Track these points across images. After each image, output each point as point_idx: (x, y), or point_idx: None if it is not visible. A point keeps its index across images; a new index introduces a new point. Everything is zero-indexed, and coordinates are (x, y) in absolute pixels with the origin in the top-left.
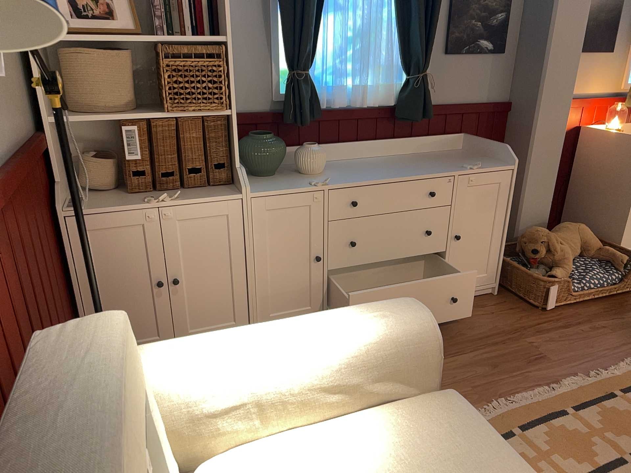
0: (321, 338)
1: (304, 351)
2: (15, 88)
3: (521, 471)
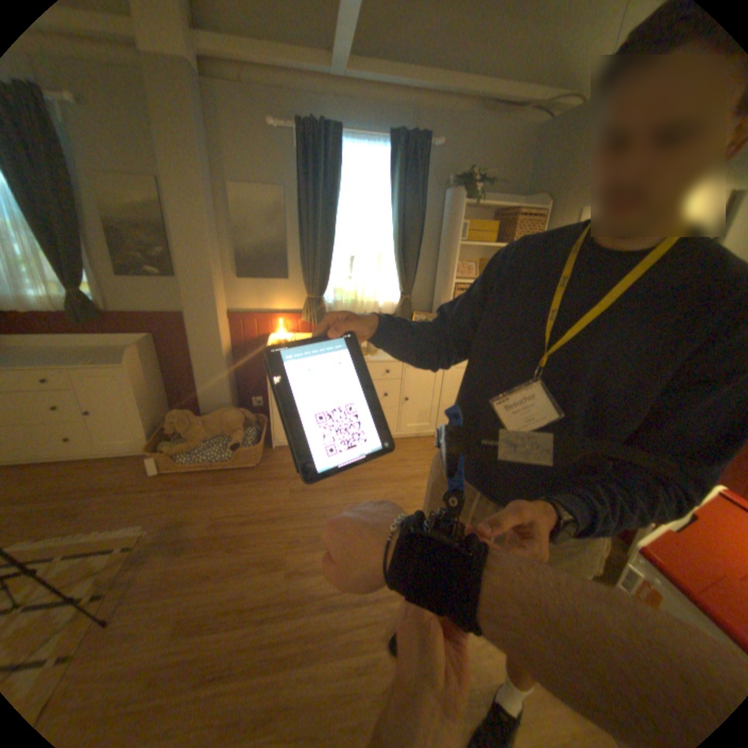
0: None
1: None
2: None
3: None
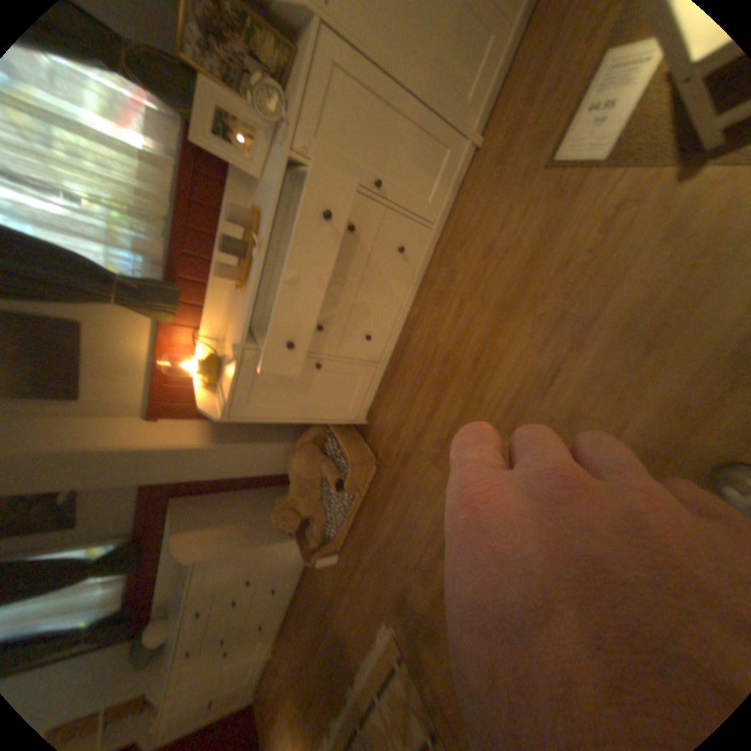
0: None
1: None
2: None
3: None
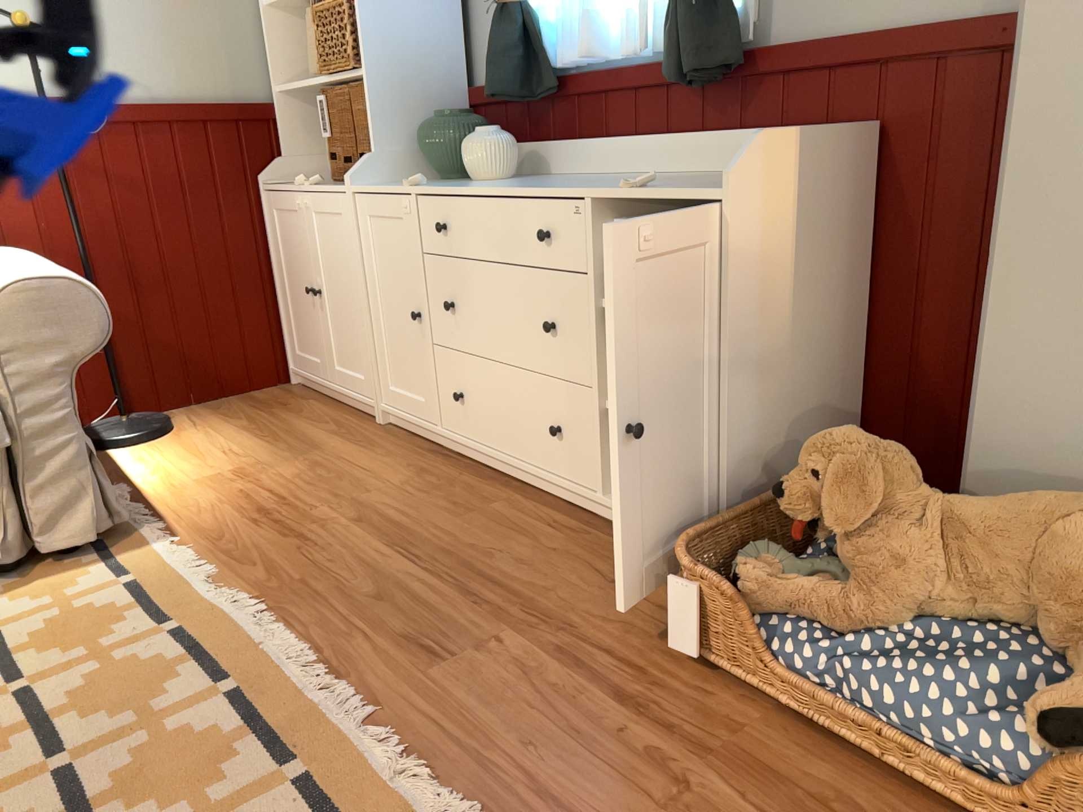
0: None
1: None
2: (222, 53)
3: None
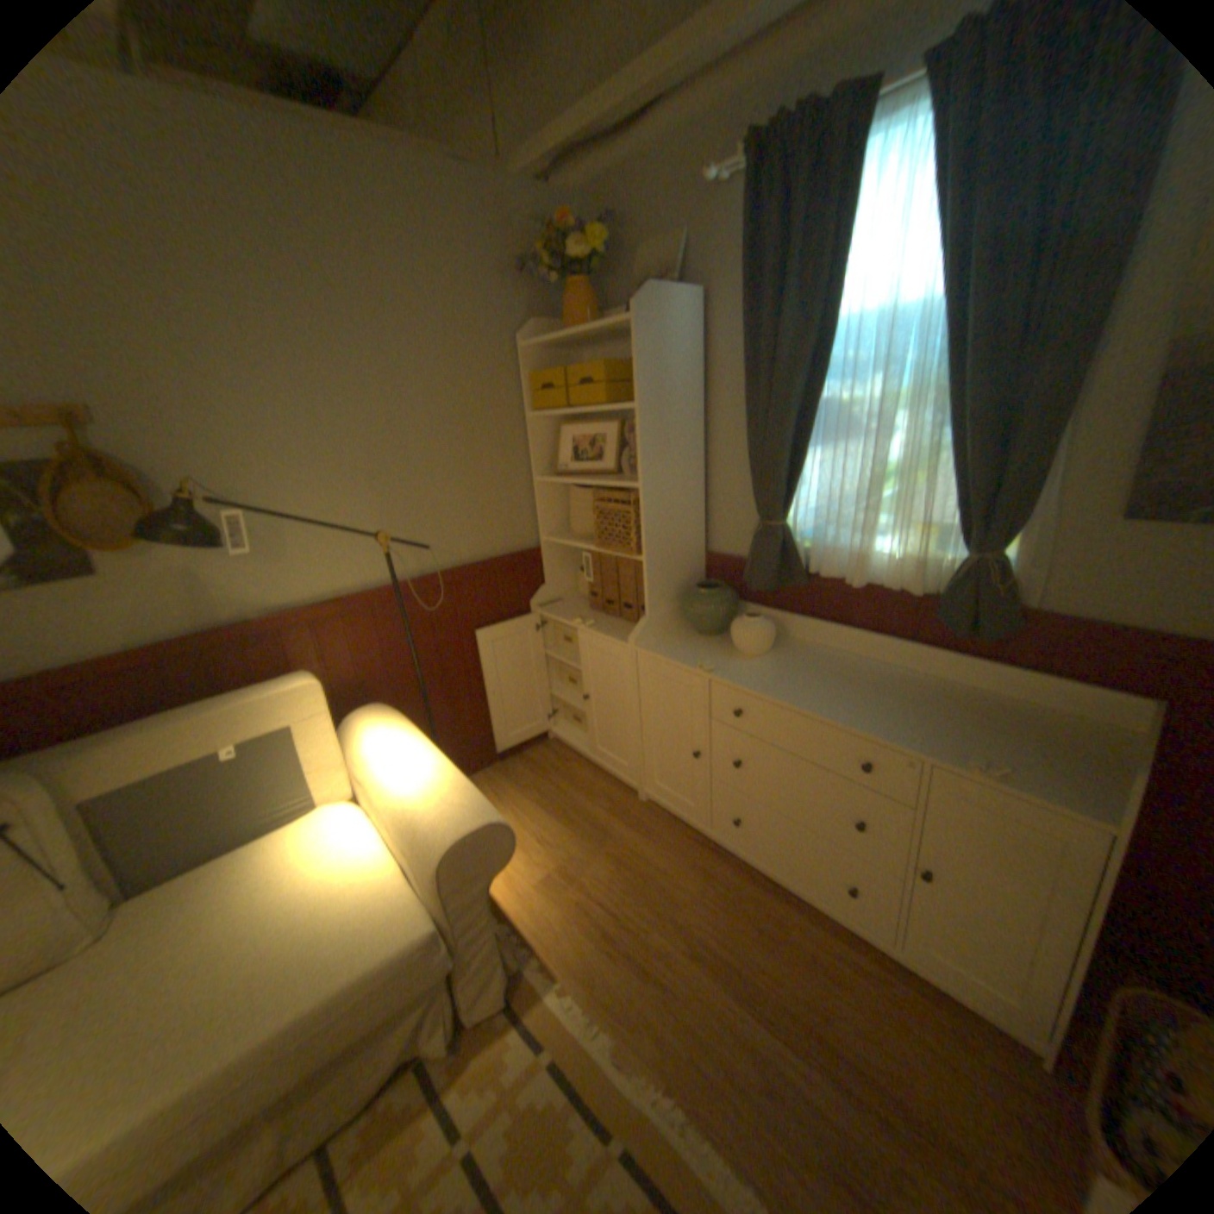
0: (406, 785)
1: (392, 783)
2: (506, 515)
3: (306, 1010)
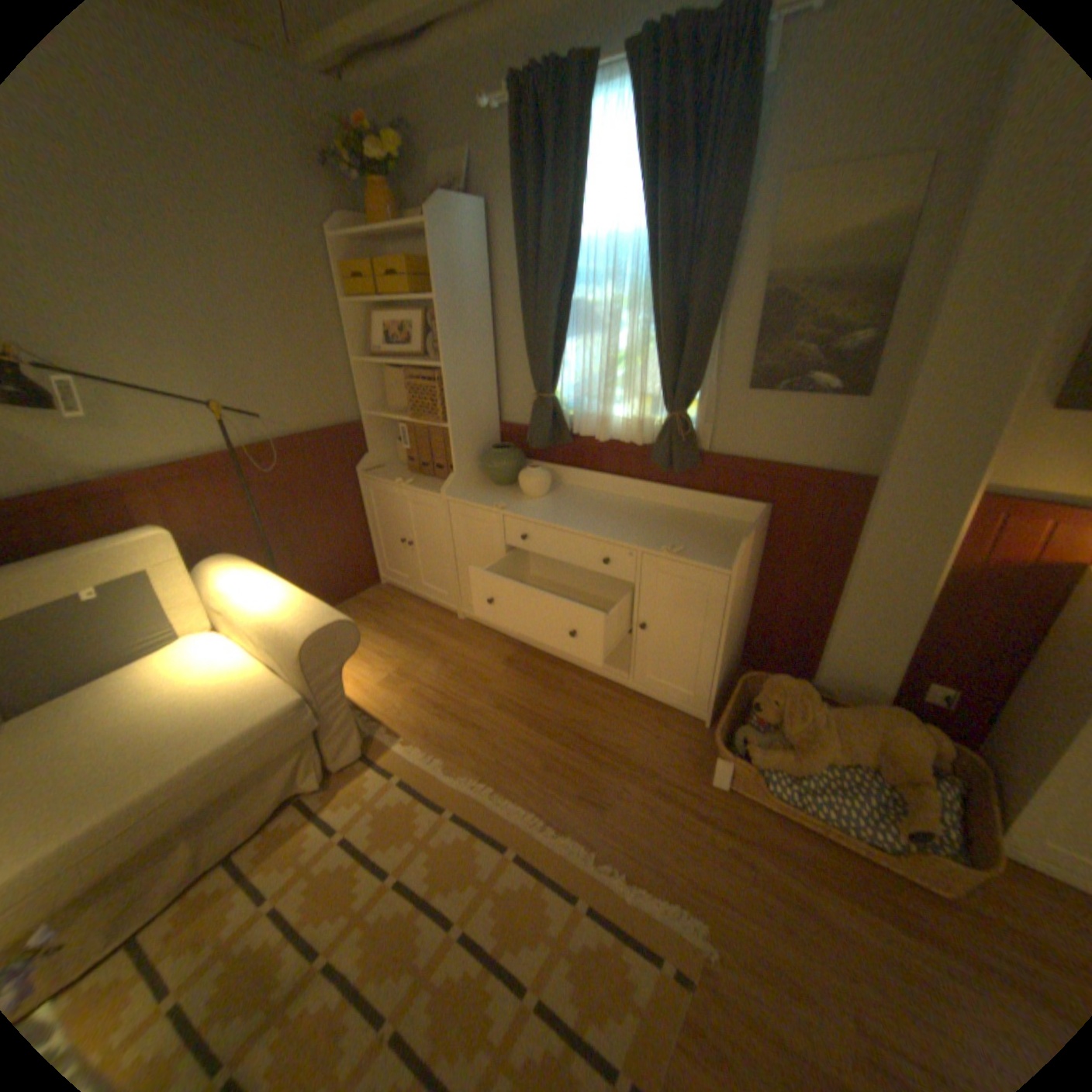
0: (263, 604)
1: (250, 605)
2: (327, 392)
3: (204, 754)
